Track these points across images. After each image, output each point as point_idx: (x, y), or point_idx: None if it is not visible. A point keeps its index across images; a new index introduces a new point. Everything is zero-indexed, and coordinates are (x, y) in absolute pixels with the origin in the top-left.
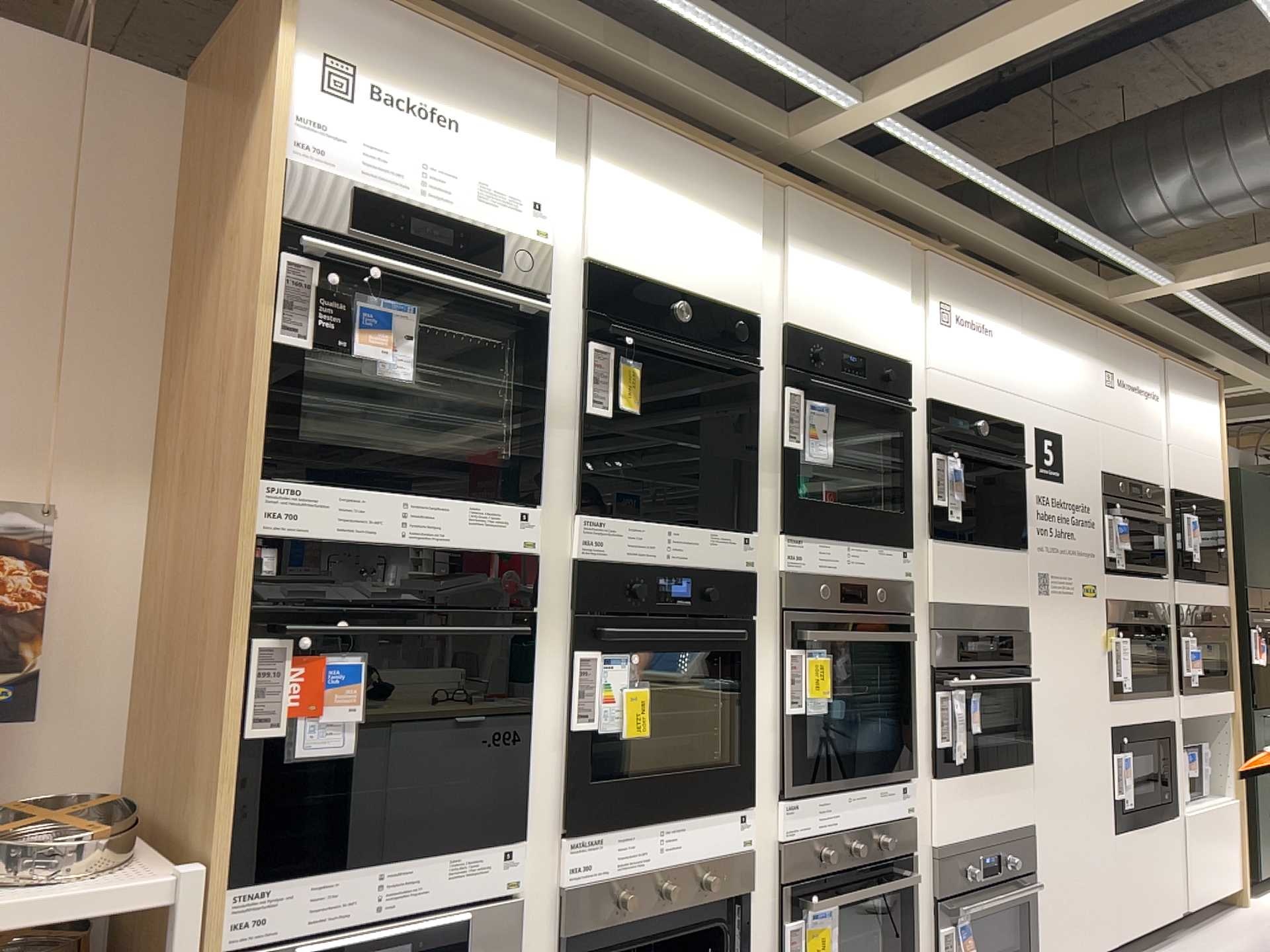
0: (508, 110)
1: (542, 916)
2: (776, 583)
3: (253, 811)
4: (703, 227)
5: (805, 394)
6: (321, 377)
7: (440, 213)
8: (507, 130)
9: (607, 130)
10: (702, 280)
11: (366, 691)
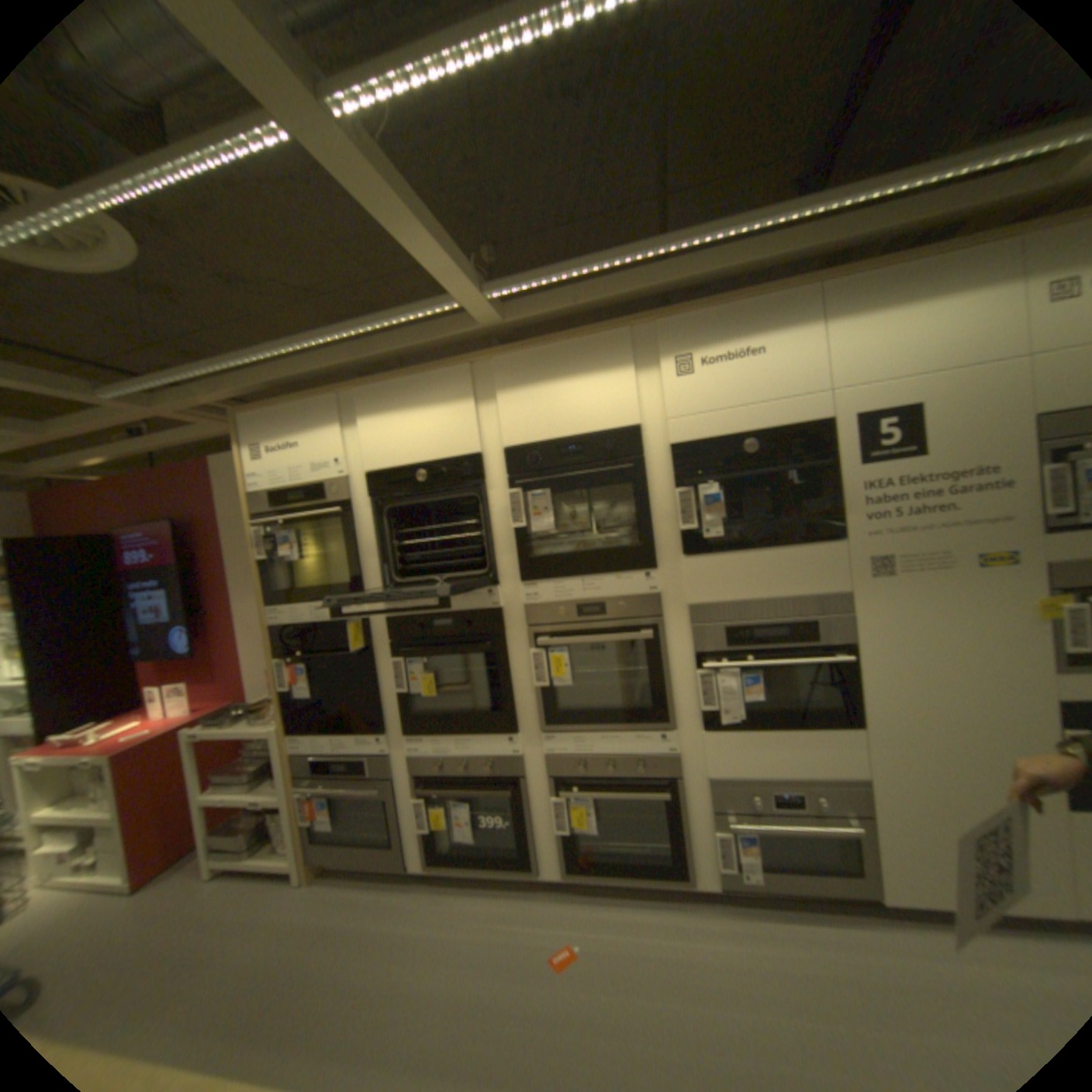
0: (310, 419)
1: (402, 776)
2: (526, 615)
3: (281, 722)
4: (430, 415)
5: (527, 489)
6: (269, 569)
7: (293, 485)
8: (312, 429)
9: (359, 395)
10: (435, 448)
11: (304, 683)
